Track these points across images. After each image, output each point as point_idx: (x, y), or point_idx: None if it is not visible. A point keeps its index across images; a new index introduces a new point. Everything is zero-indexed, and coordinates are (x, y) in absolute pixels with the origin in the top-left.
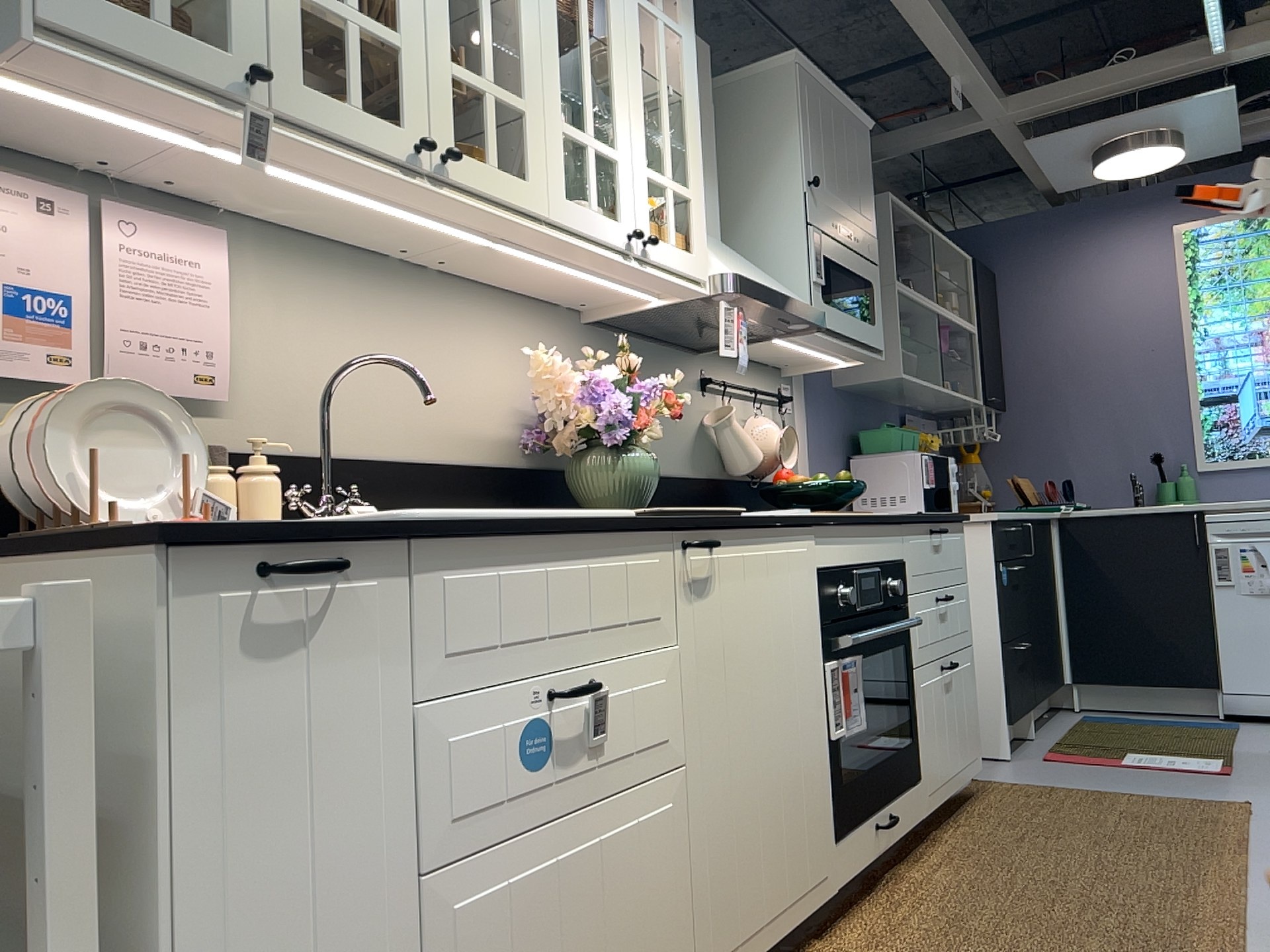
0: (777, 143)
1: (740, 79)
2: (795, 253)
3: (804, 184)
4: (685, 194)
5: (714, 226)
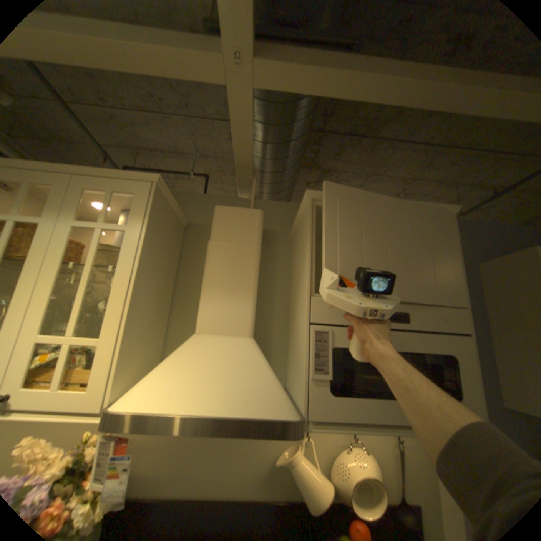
0: (303, 256)
1: (298, 216)
2: (302, 345)
3: (307, 288)
4: (85, 343)
5: (236, 327)
